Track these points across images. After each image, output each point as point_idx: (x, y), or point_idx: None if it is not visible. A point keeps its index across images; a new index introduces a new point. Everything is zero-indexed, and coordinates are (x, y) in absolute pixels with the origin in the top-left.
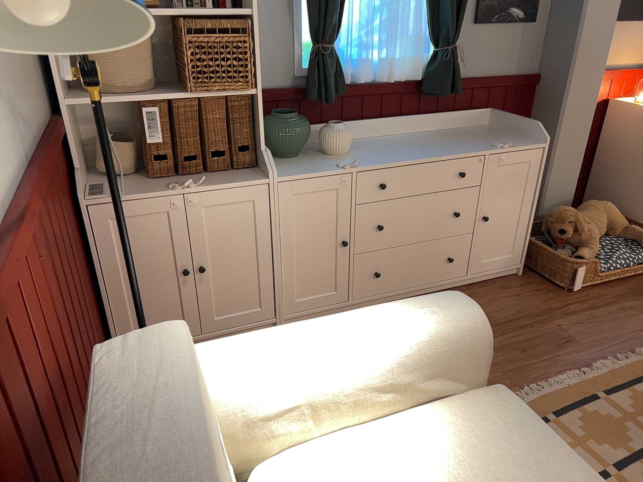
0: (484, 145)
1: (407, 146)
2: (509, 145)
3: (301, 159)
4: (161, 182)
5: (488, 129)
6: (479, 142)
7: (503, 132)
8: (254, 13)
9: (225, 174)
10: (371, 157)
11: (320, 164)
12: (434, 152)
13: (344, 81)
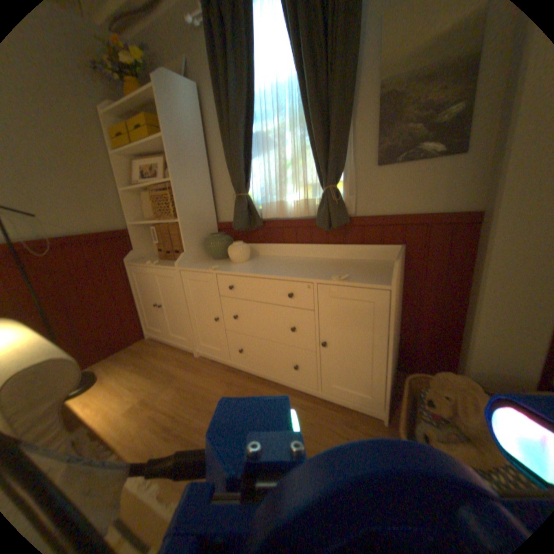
0: (331, 274)
1: (283, 264)
2: (350, 279)
3: (217, 261)
4: (158, 260)
5: (387, 264)
6: (334, 272)
7: (386, 269)
8: (172, 178)
9: (178, 262)
10: (242, 267)
11: (212, 265)
12: (280, 271)
13: (260, 217)
